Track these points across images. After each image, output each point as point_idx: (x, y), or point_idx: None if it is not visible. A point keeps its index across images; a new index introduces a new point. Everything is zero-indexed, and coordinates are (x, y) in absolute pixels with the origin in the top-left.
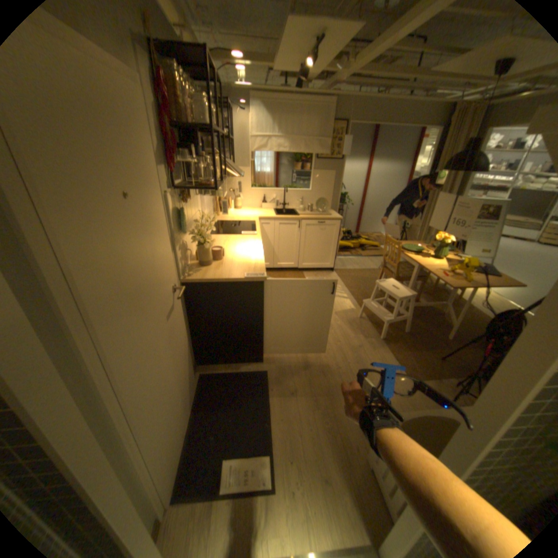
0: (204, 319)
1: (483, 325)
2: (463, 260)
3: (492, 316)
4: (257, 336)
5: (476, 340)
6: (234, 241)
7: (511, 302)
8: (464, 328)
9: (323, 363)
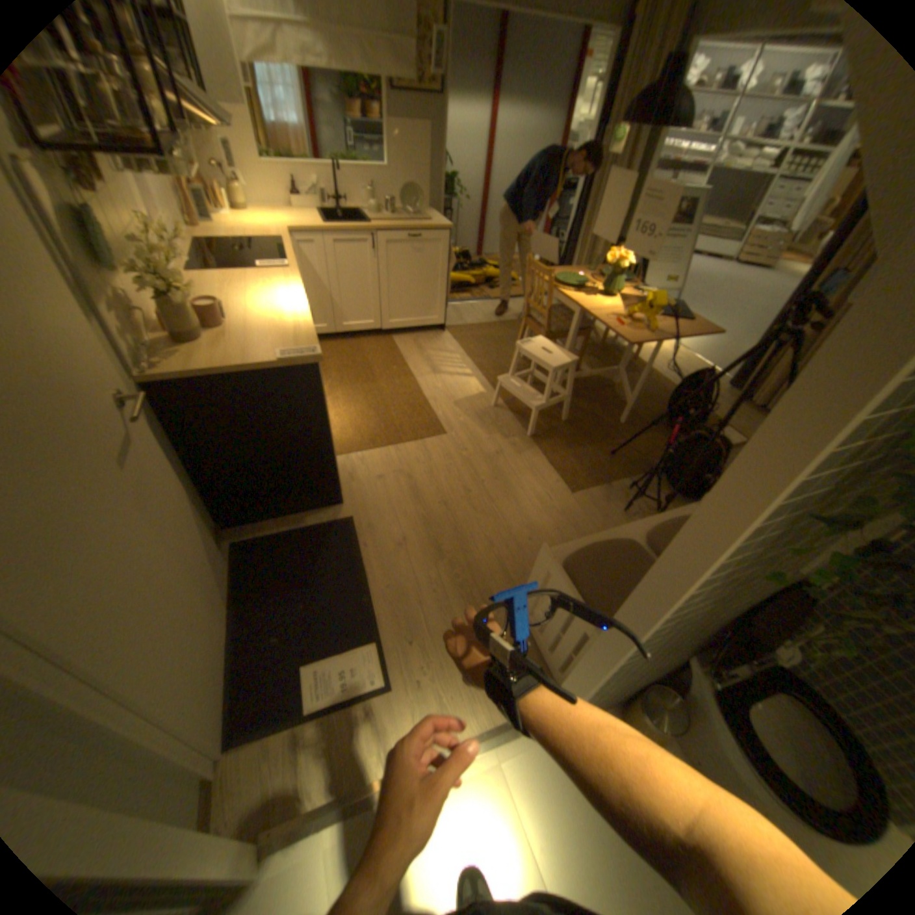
0: (212, 448)
1: (663, 395)
2: (644, 296)
3: (675, 381)
4: (323, 463)
5: (654, 418)
6: (242, 282)
7: (699, 356)
8: (640, 403)
9: (442, 488)
